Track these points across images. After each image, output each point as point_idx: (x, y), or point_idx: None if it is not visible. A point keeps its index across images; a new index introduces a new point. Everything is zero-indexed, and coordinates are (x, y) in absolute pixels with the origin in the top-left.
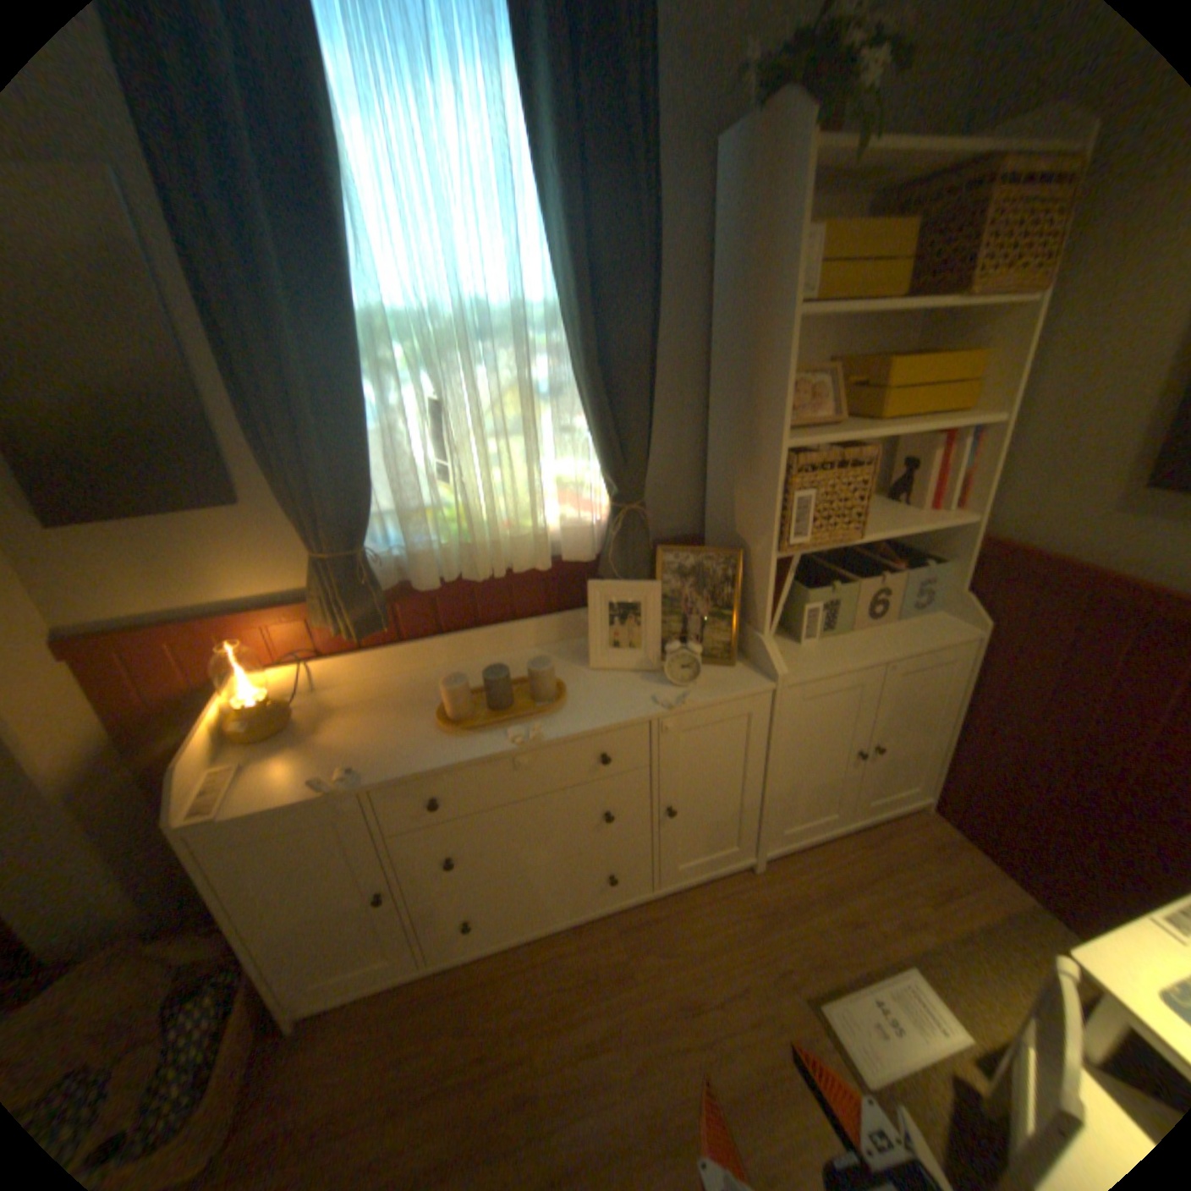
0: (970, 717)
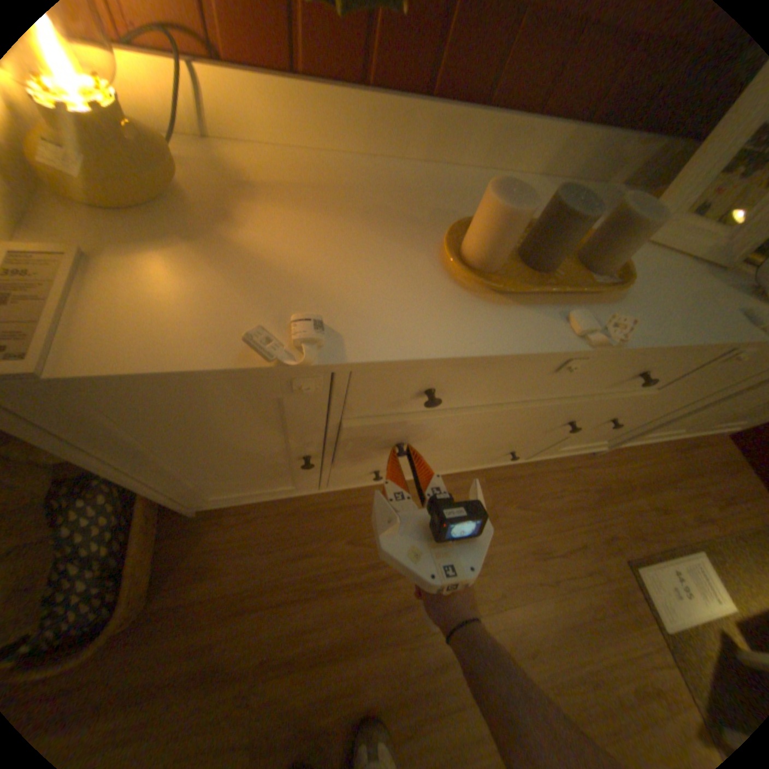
0: None
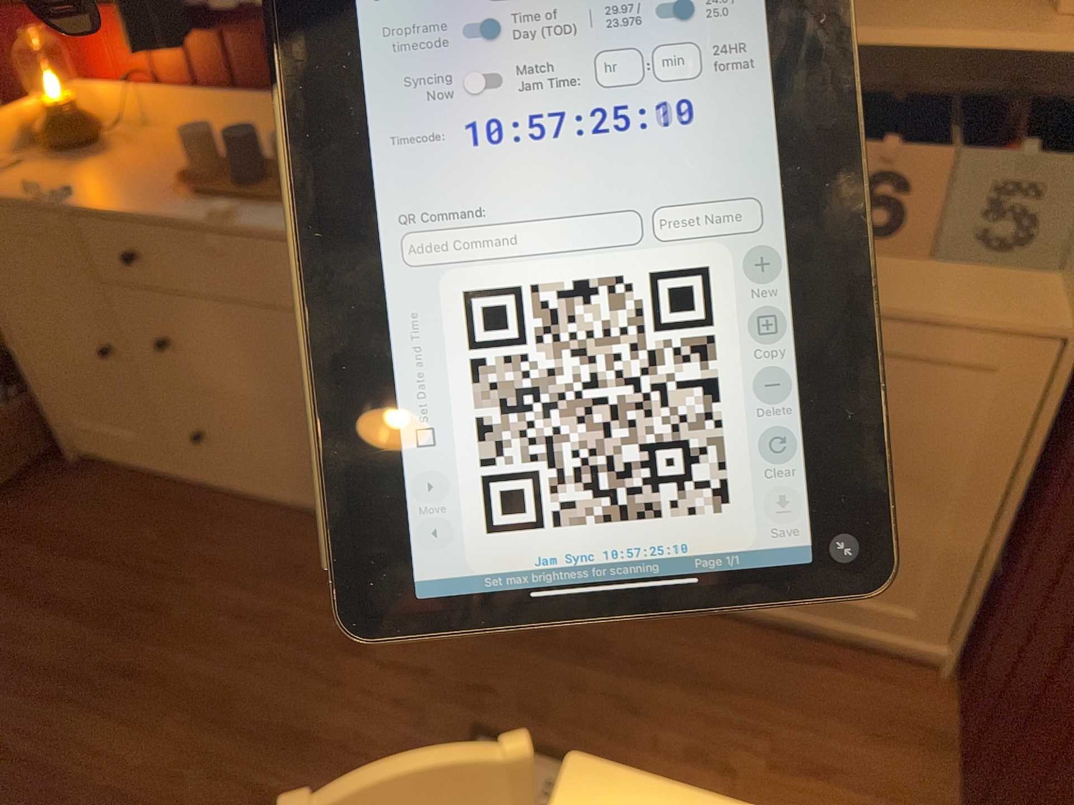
0: (1023, 509)
